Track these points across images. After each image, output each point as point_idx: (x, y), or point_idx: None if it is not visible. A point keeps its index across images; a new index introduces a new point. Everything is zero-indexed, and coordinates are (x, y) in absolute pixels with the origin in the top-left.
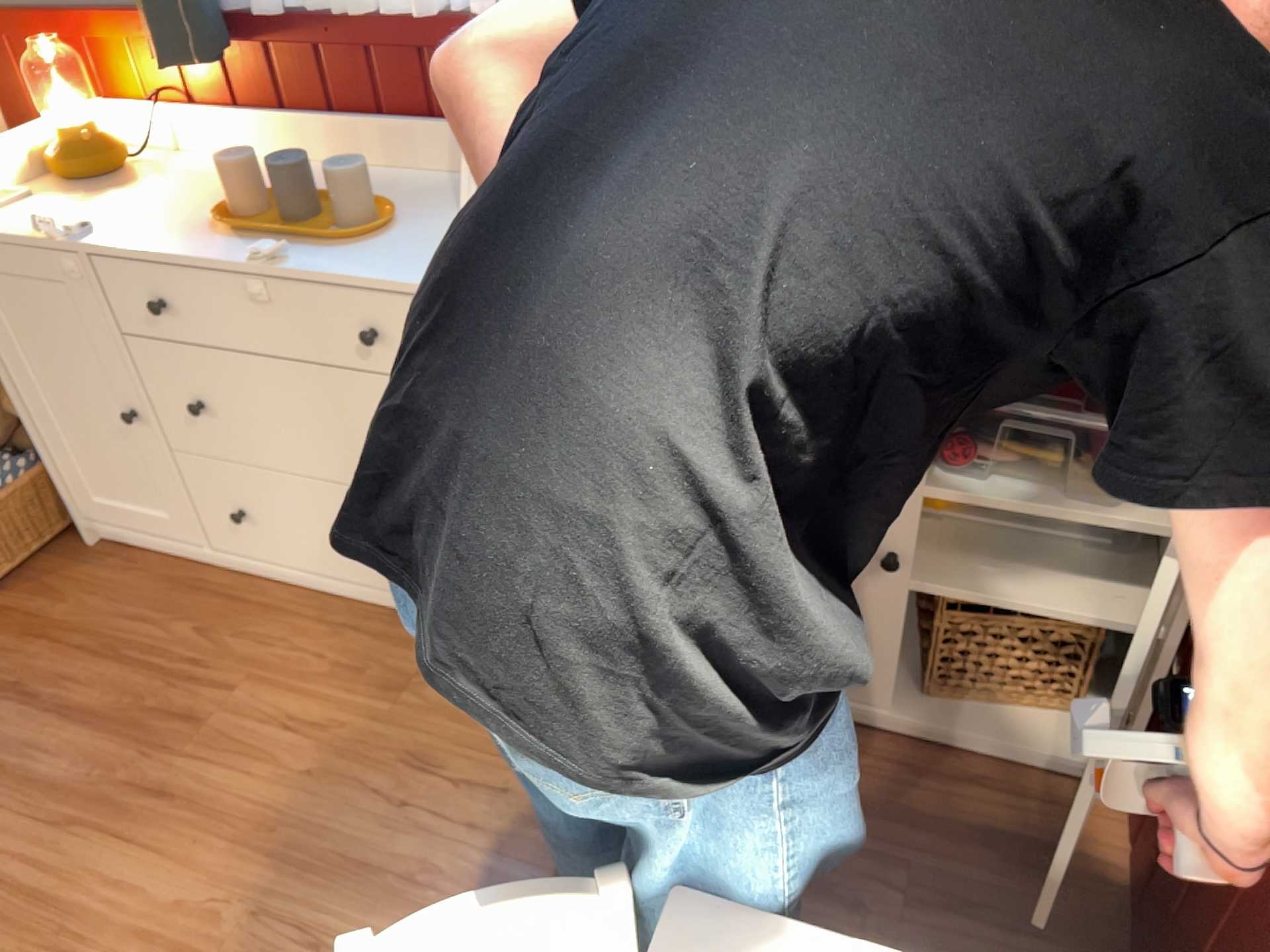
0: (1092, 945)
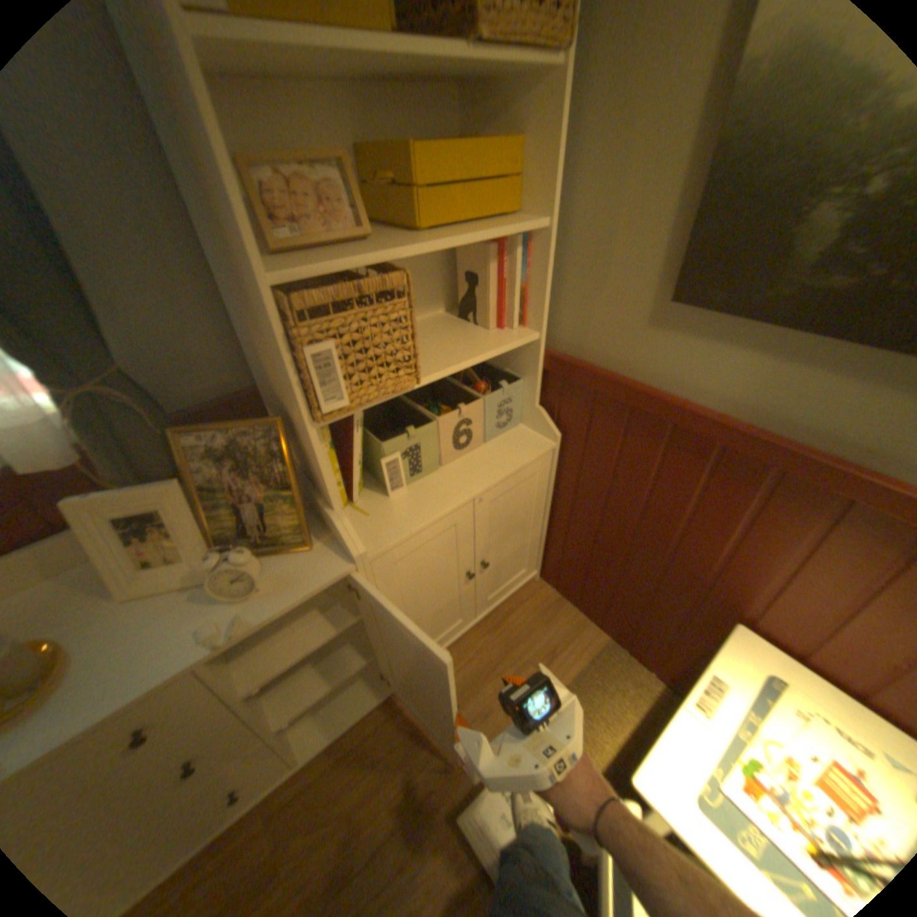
0: (584, 629)
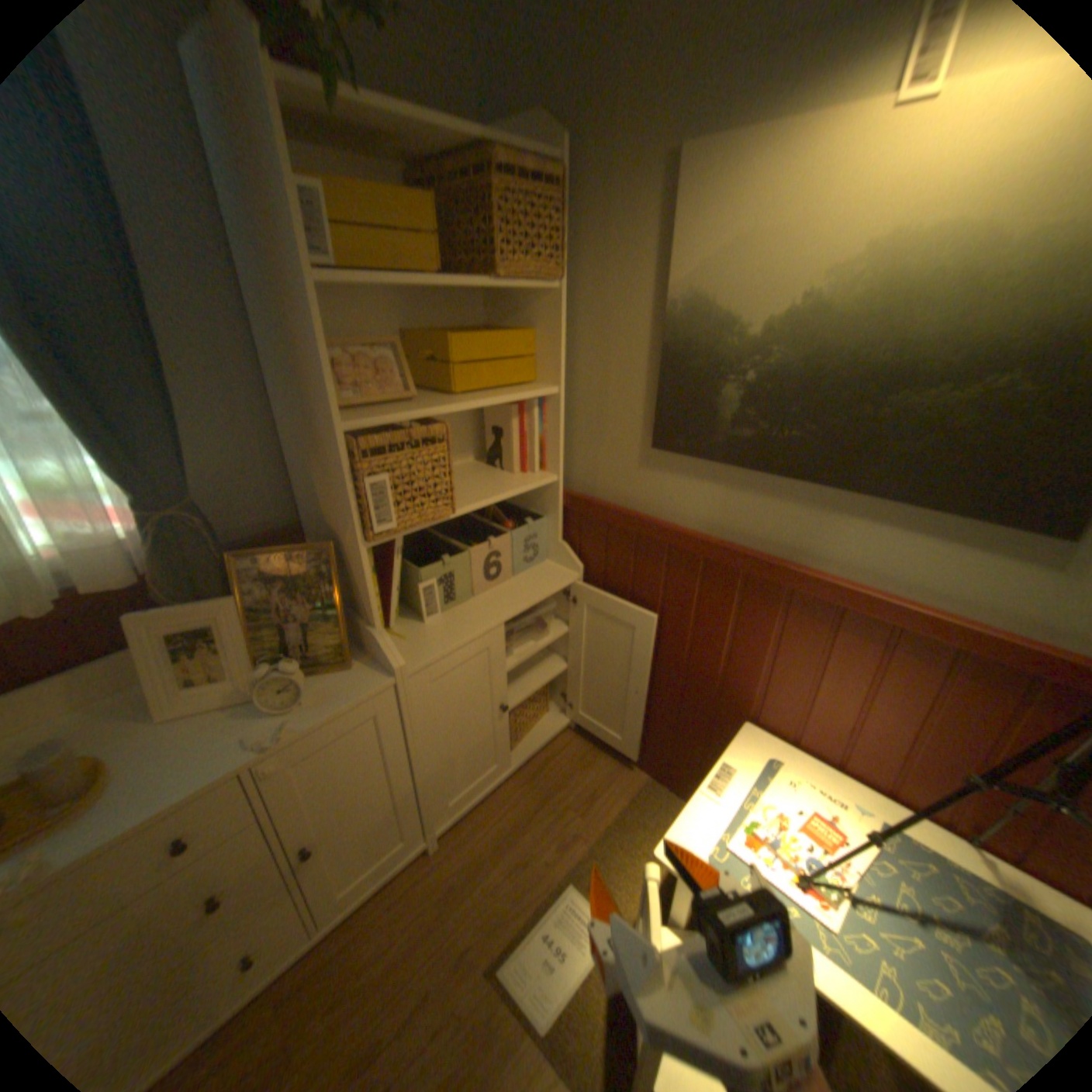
0: (623, 771)
